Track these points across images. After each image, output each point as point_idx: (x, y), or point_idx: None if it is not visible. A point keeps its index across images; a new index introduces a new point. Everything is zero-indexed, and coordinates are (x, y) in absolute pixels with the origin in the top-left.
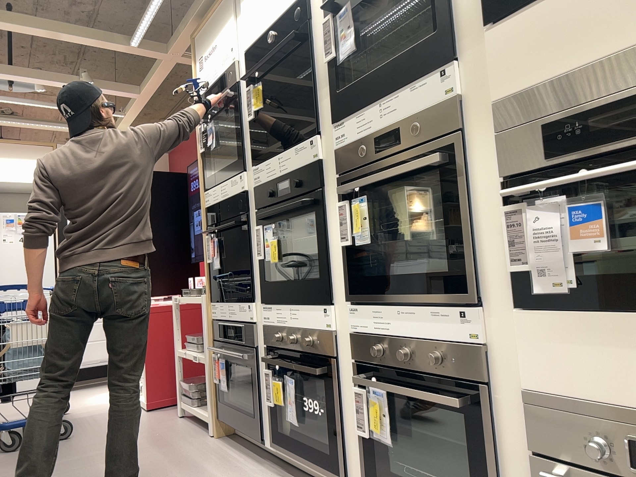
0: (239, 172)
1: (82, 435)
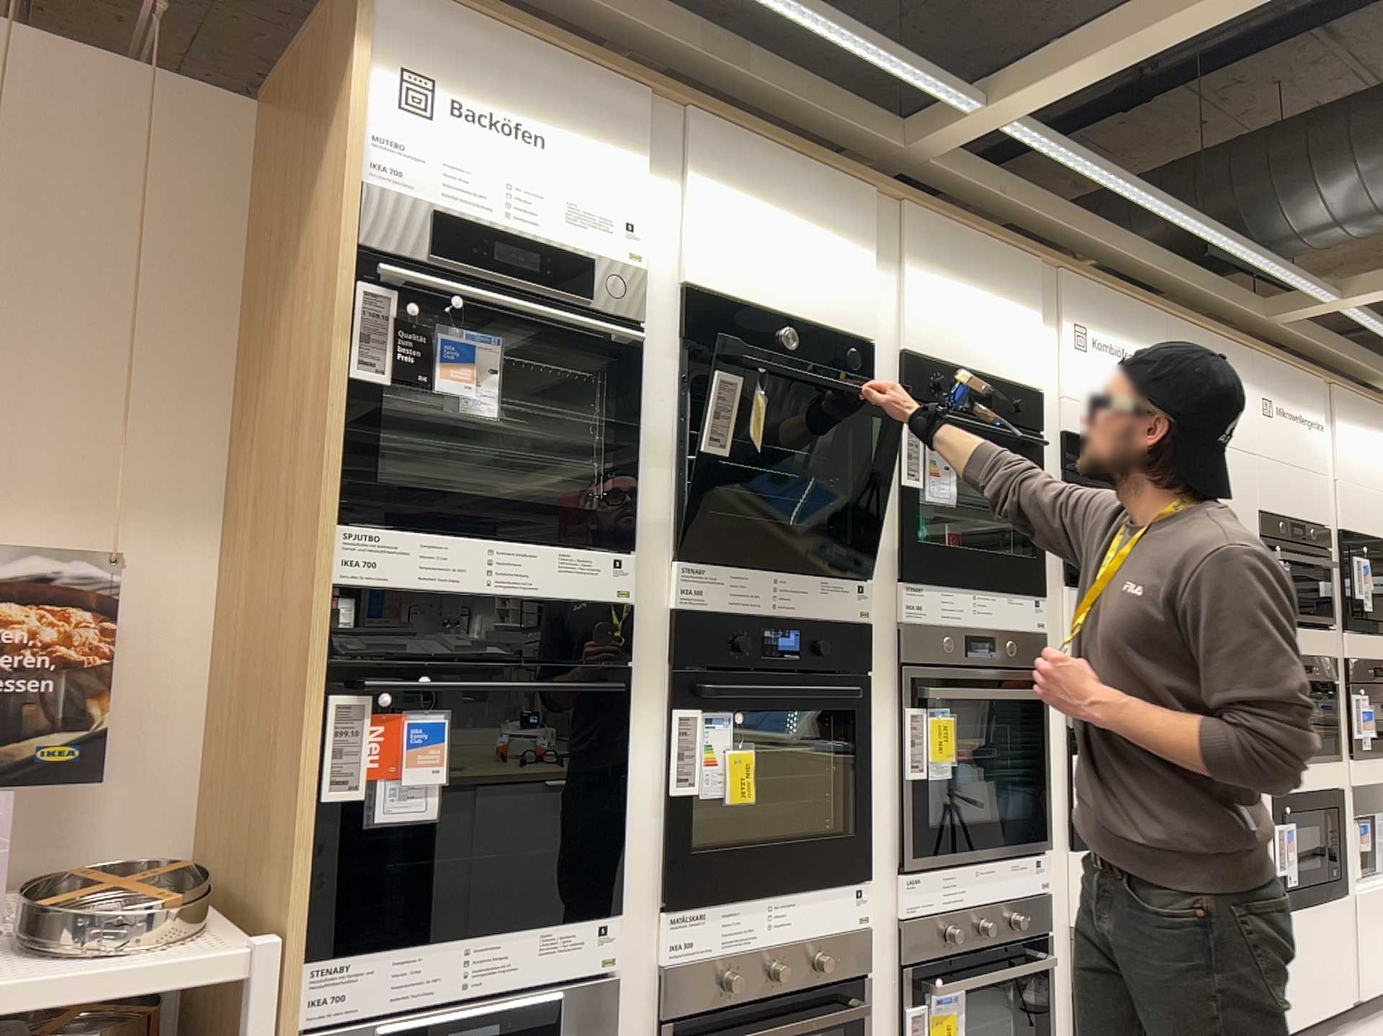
0: (616, 548)
1: None
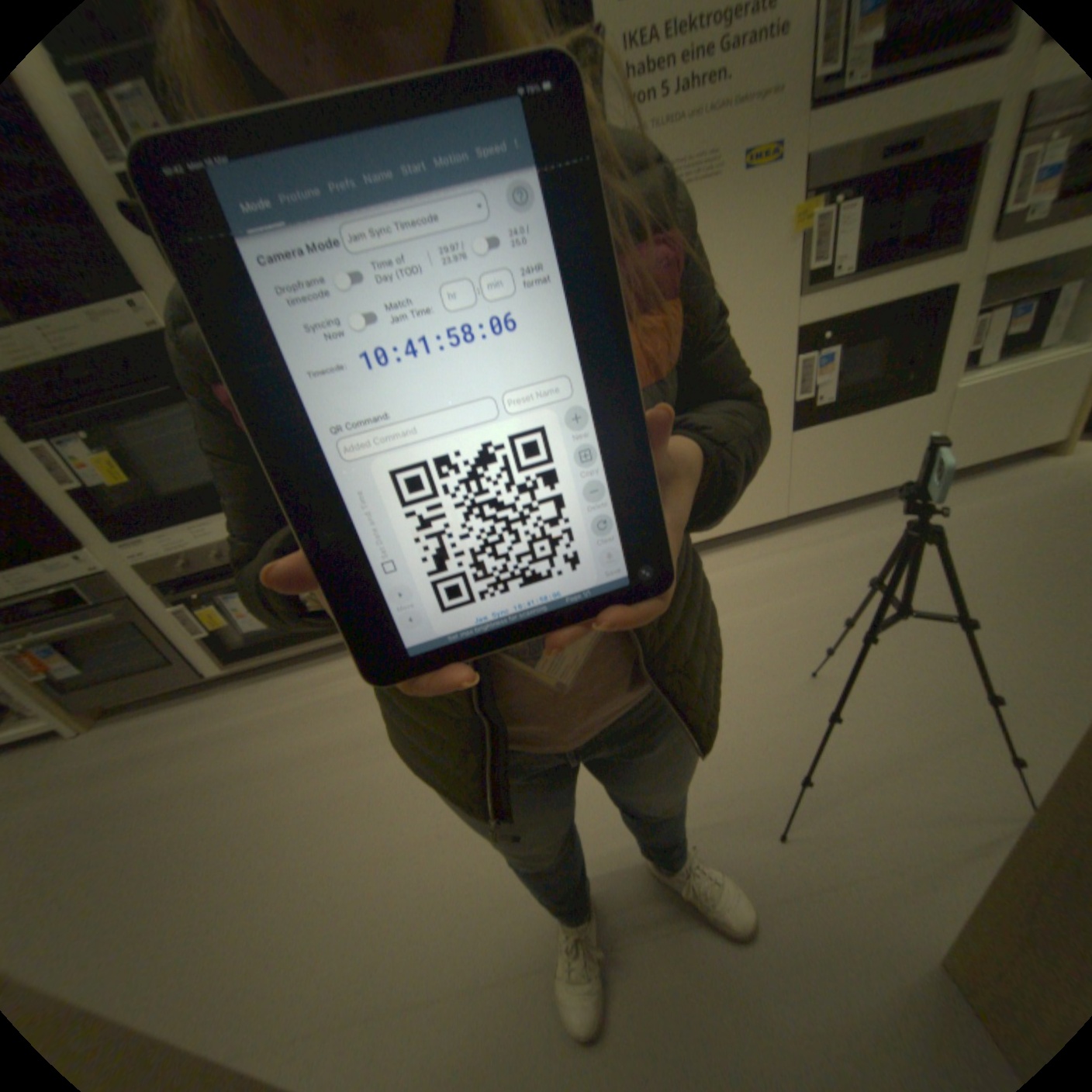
0: None
1: None
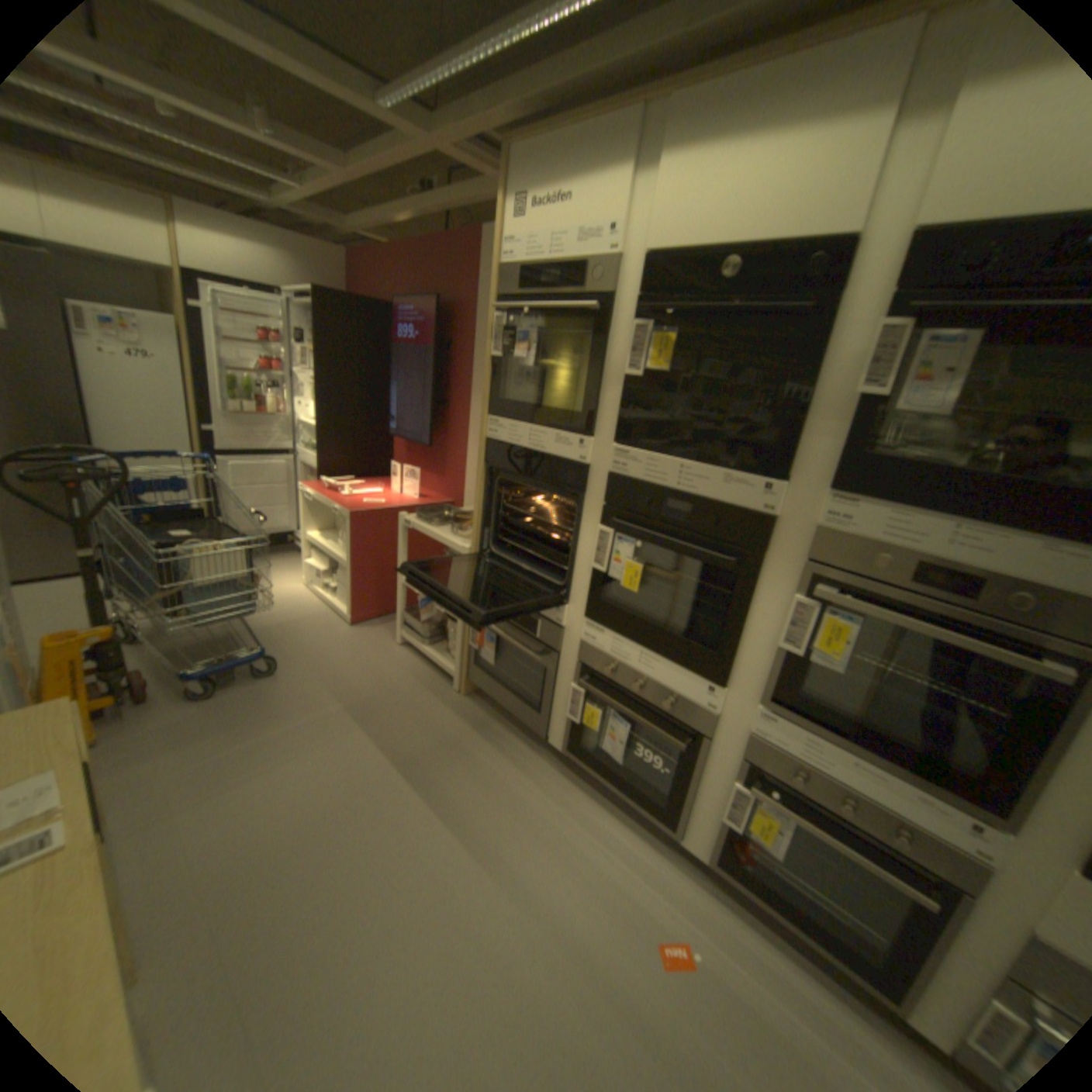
0: (579, 435)
1: (287, 673)
